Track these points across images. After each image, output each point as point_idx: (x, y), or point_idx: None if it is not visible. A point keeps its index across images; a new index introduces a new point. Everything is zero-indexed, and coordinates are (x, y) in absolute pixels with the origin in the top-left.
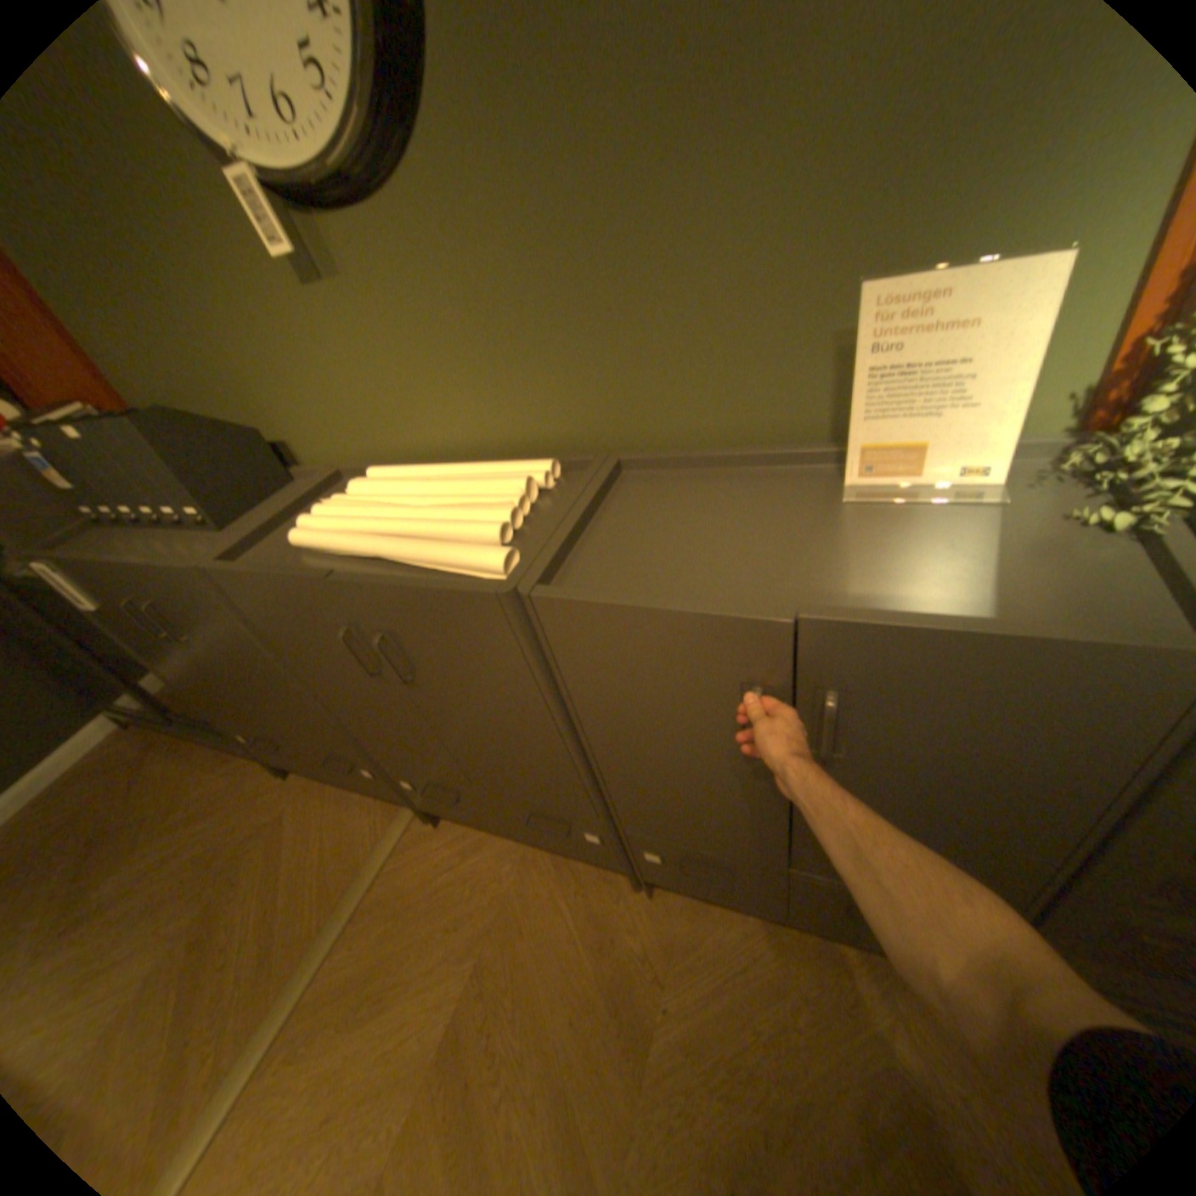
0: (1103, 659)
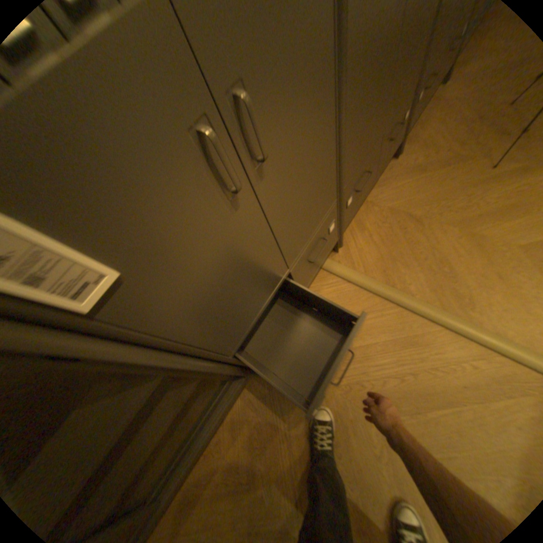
0: None
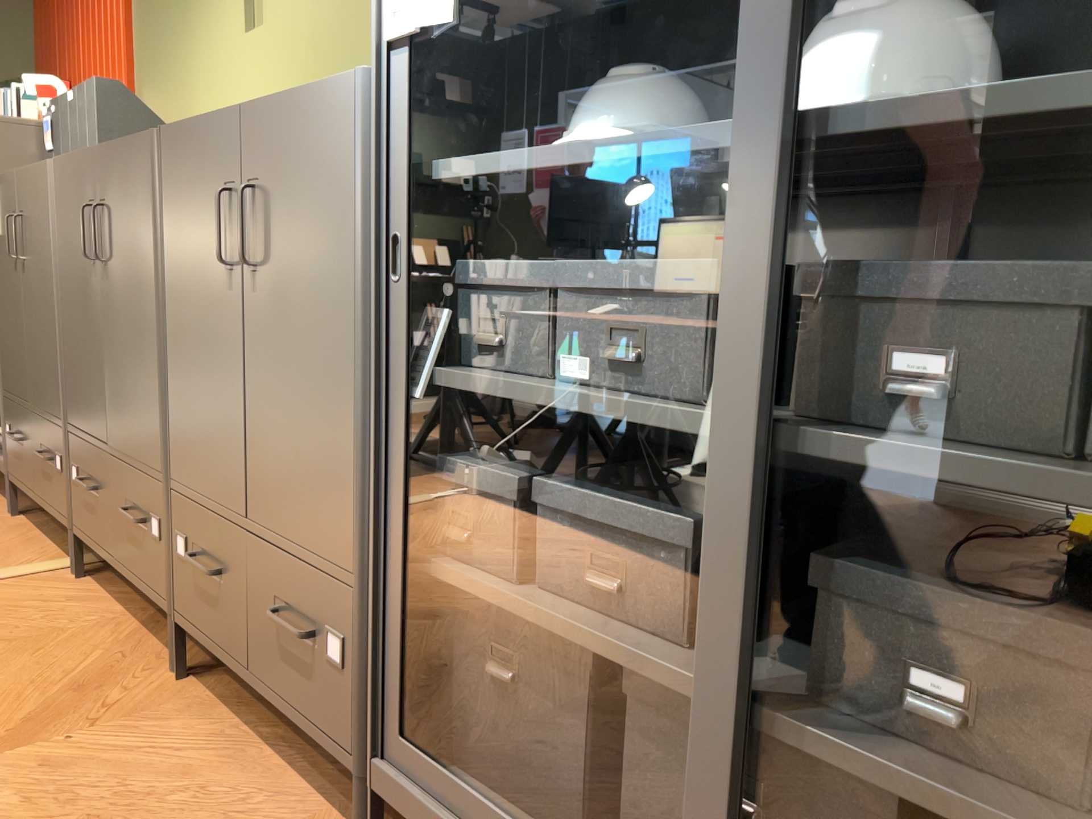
0: (325, 92)
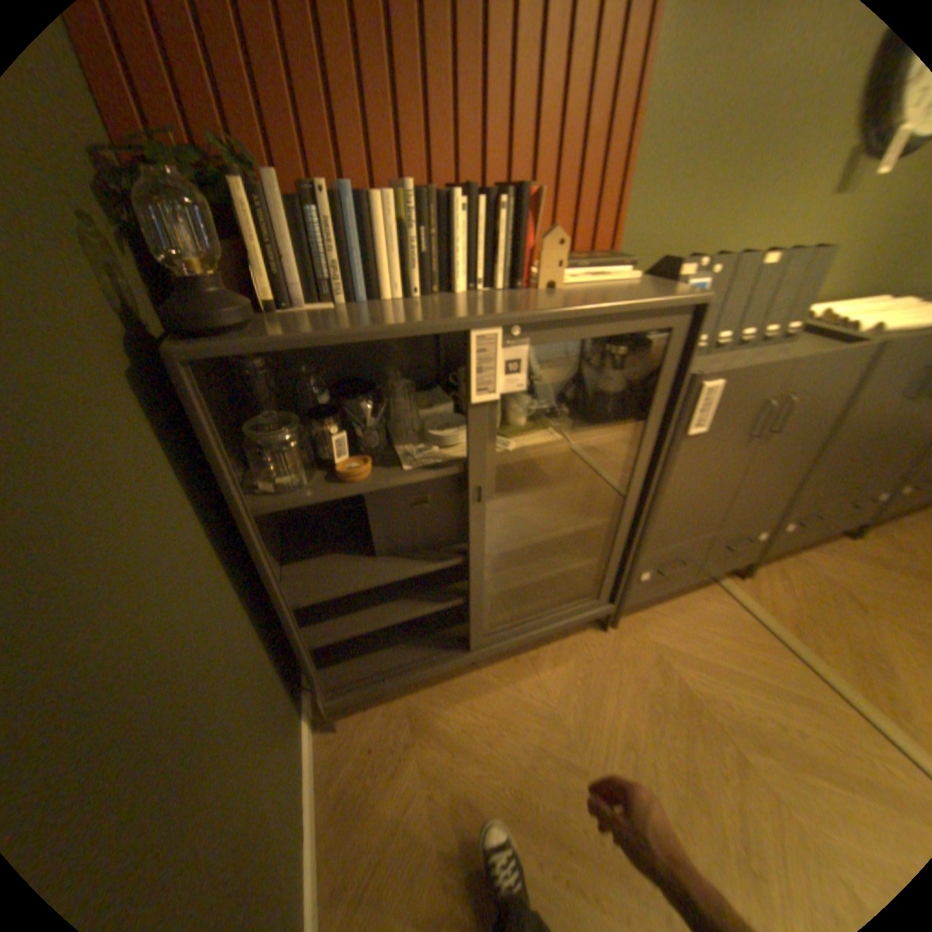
0: None
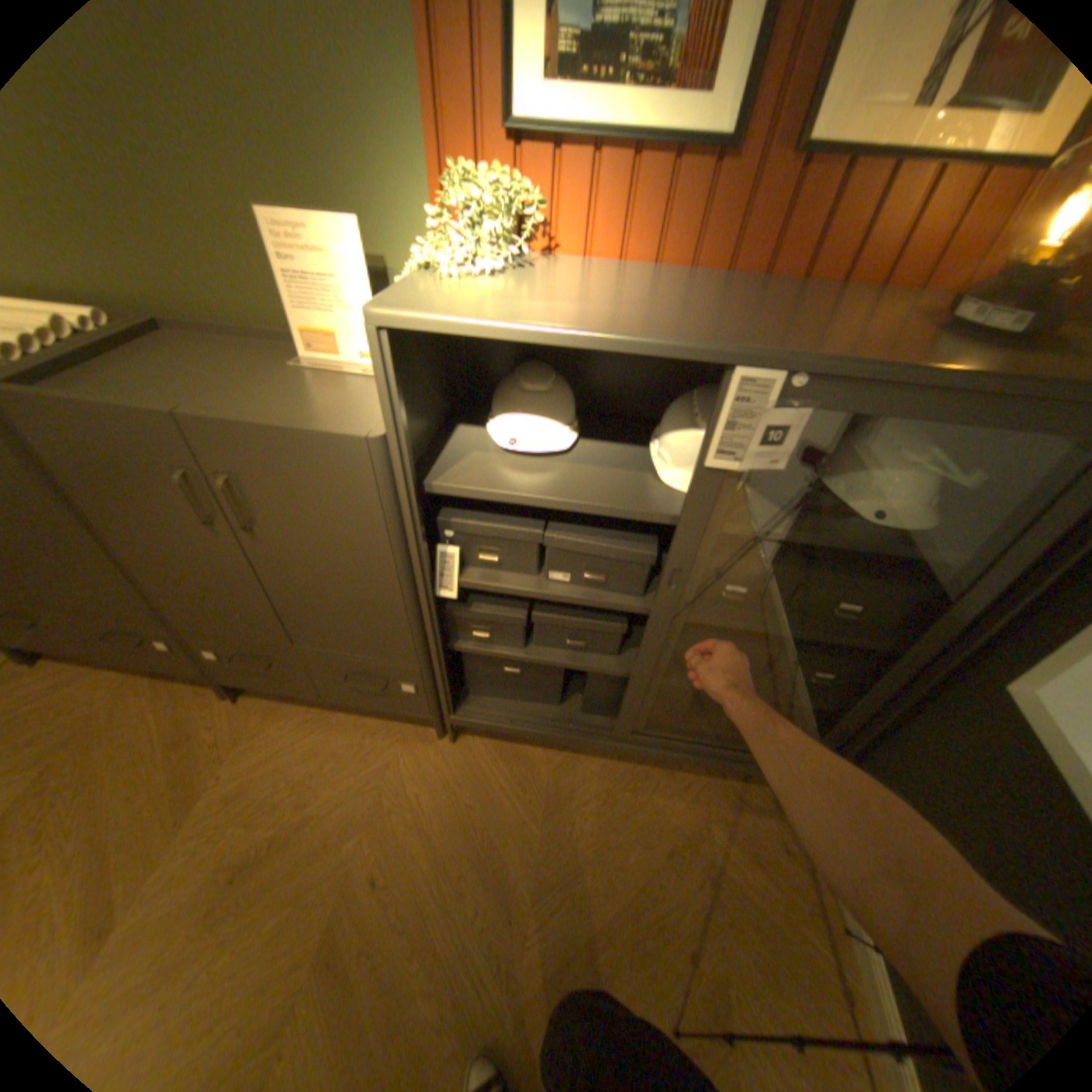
0: (324, 442)
